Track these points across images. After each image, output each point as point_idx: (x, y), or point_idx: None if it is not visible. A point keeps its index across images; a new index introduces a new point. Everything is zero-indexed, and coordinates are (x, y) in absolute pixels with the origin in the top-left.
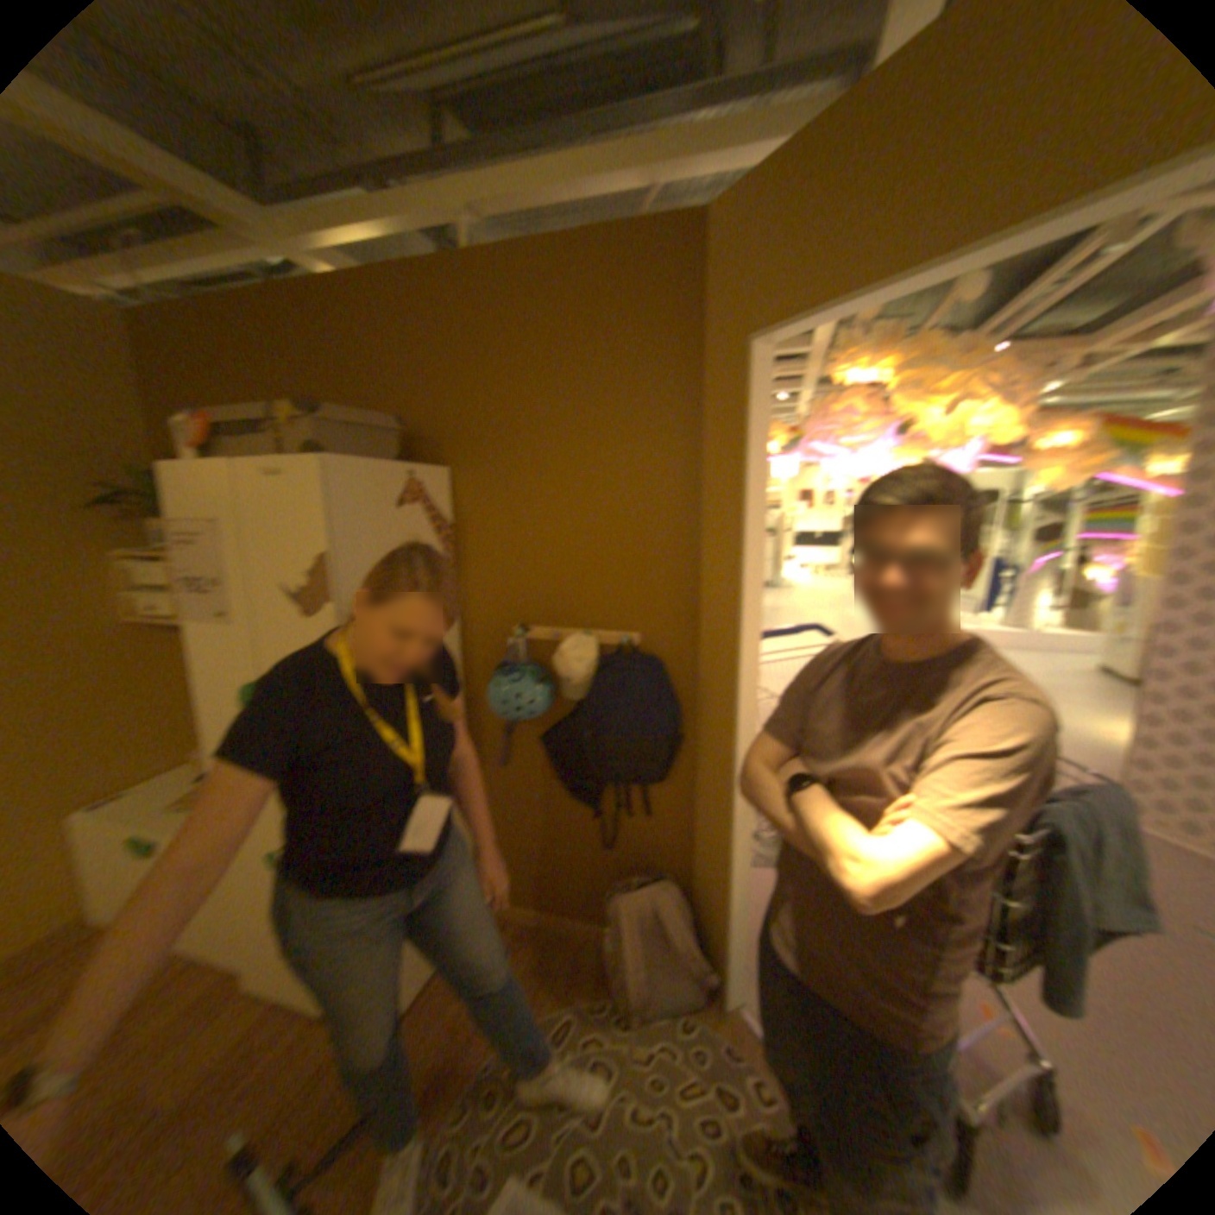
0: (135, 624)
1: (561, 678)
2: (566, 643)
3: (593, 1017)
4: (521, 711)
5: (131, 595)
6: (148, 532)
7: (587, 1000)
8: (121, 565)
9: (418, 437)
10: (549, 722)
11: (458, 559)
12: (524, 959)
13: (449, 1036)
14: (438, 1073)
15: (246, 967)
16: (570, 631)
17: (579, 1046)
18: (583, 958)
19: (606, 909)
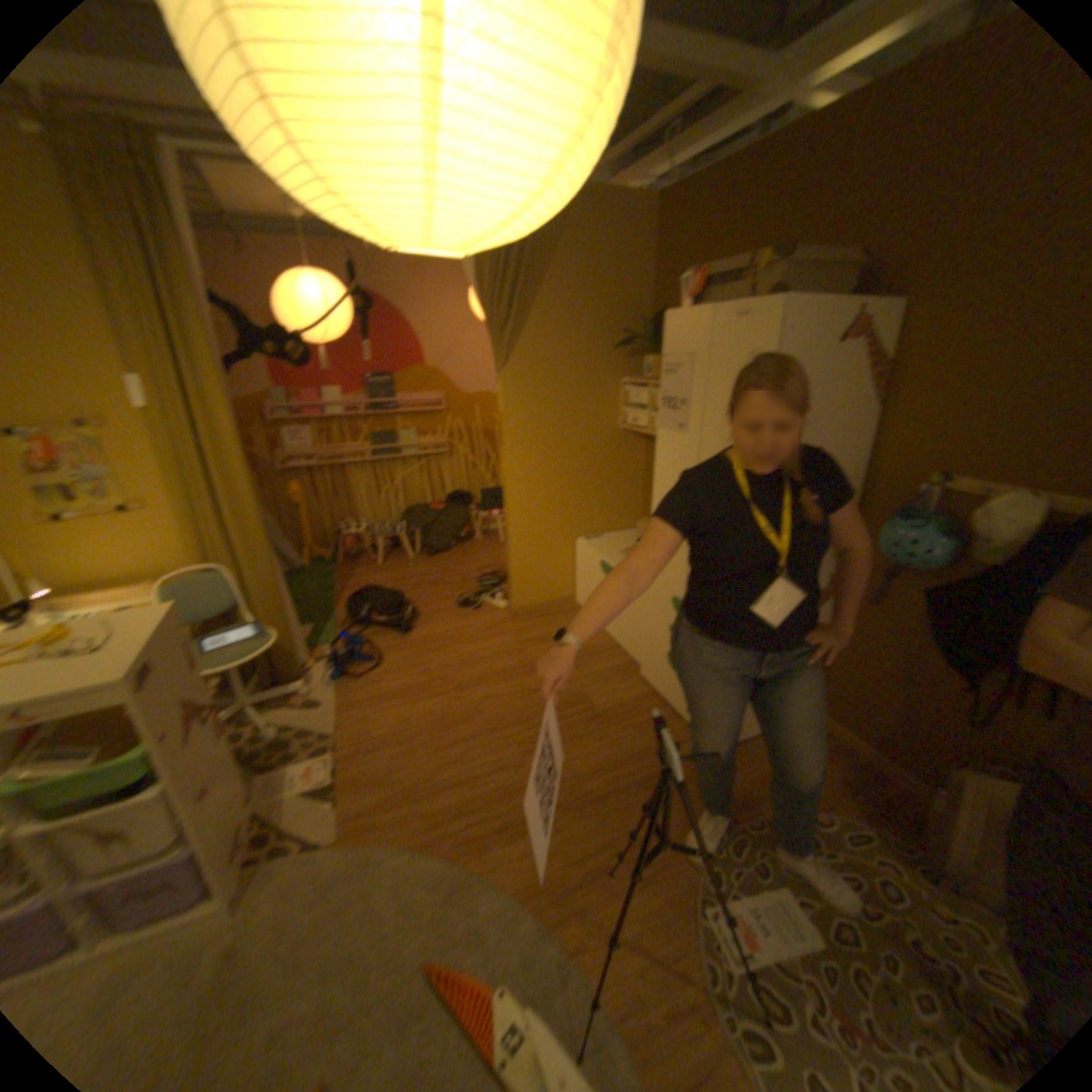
0: (626, 429)
1: (979, 535)
2: (1001, 499)
3: (901, 851)
4: (916, 557)
5: (627, 409)
6: (644, 364)
7: (899, 836)
8: (626, 388)
9: (882, 265)
10: (946, 579)
11: (889, 395)
12: (843, 770)
13: (764, 779)
14: (751, 794)
15: (647, 661)
16: (1012, 487)
17: (878, 860)
18: (906, 804)
19: (953, 774)
